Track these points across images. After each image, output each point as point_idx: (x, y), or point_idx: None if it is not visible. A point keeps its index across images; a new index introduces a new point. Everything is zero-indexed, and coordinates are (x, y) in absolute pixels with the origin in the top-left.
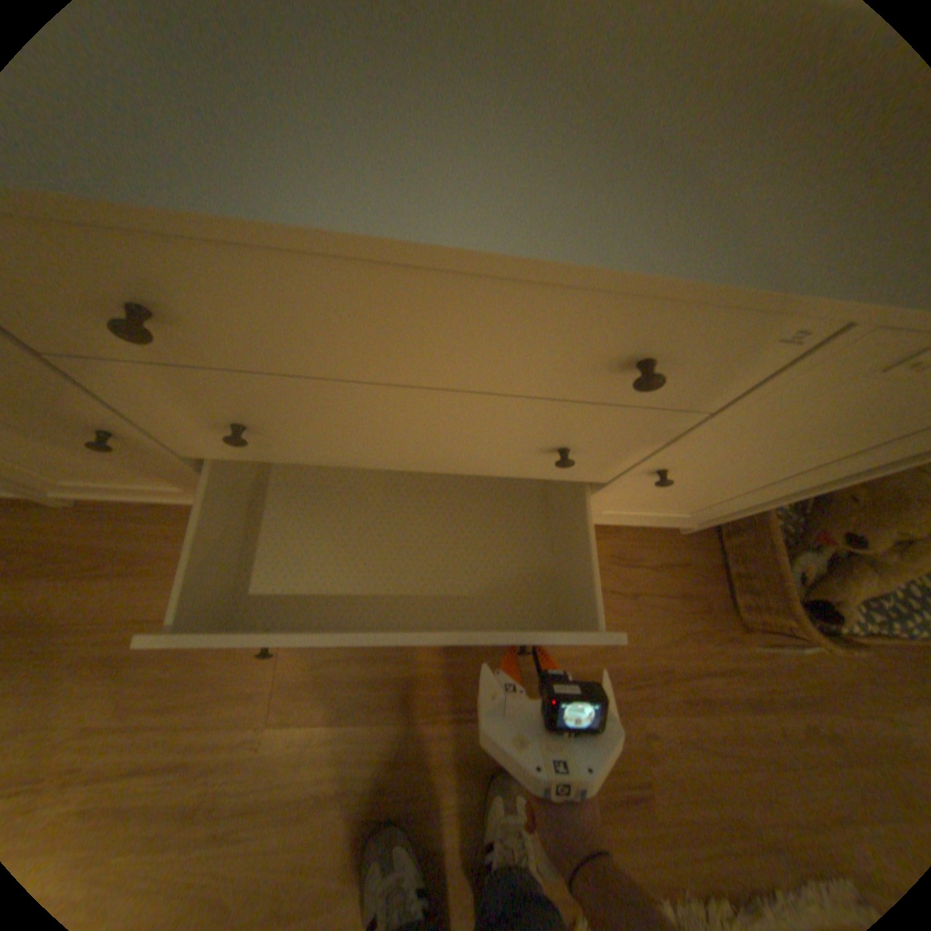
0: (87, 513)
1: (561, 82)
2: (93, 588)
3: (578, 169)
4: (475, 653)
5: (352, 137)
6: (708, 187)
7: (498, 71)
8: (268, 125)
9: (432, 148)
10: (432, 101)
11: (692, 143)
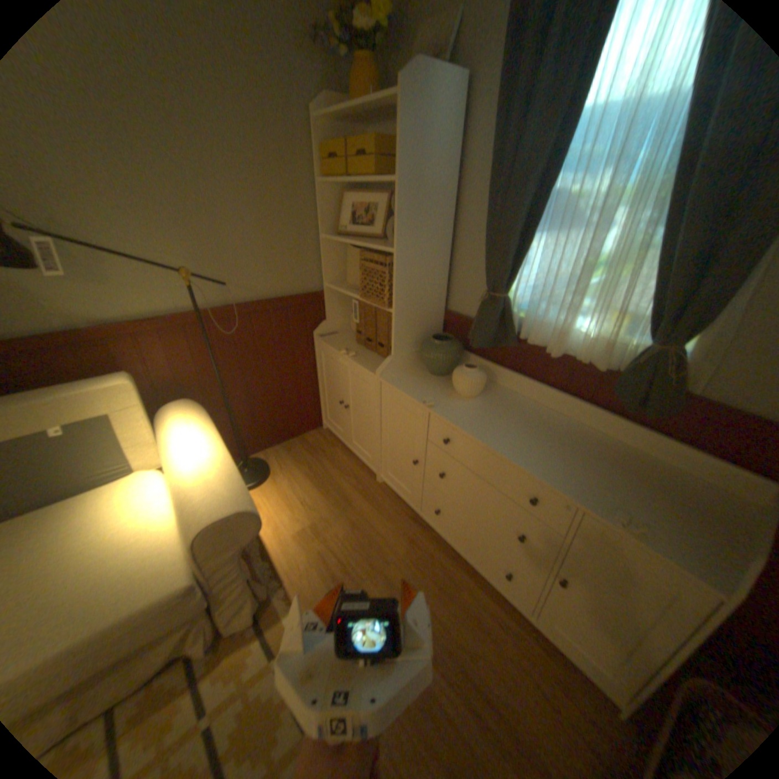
0: (381, 488)
1: (541, 442)
2: (367, 506)
3: (527, 453)
4: (451, 637)
5: (492, 434)
6: (554, 468)
7: (529, 436)
8: (482, 428)
9: (503, 440)
10: (511, 435)
11: (561, 462)
